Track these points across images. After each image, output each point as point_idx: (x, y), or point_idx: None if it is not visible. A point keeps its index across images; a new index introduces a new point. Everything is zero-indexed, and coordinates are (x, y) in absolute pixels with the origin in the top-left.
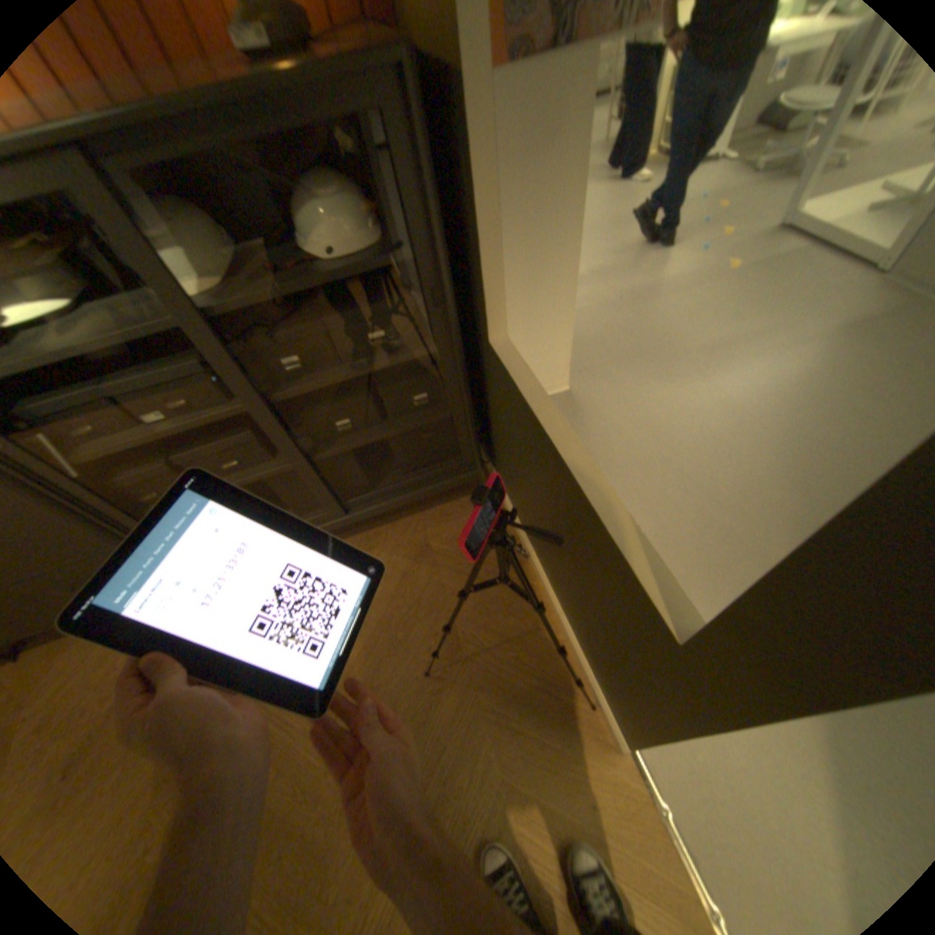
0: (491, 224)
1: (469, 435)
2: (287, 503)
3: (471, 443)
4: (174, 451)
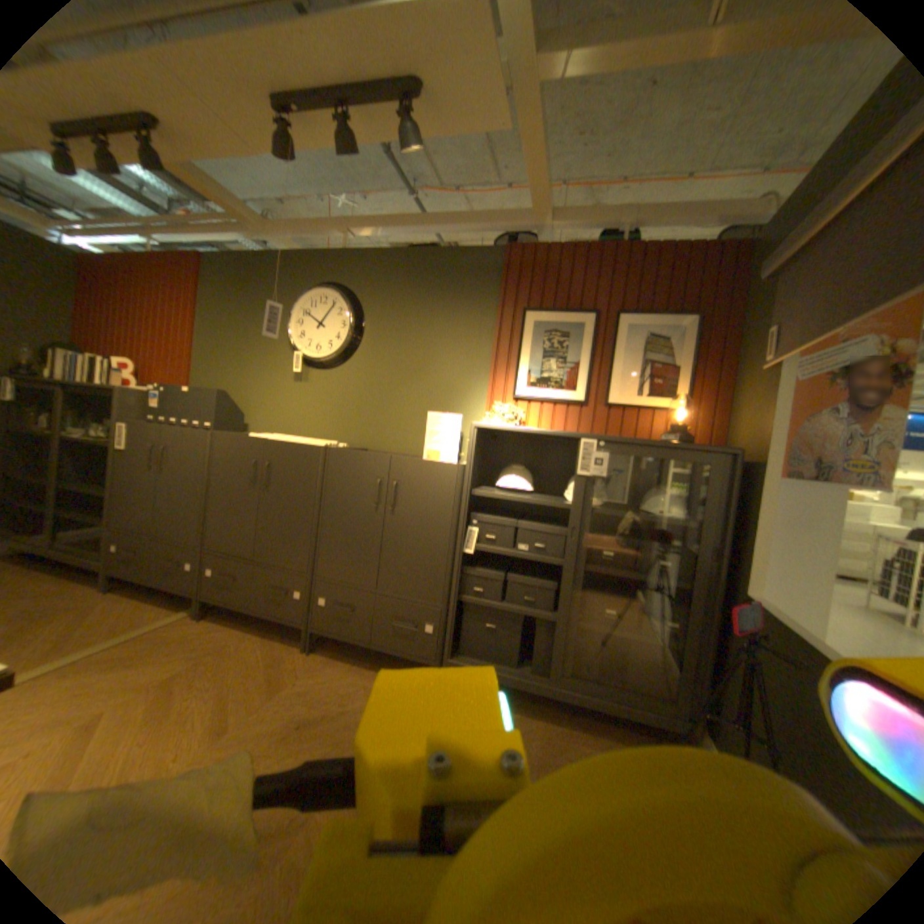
0: (769, 522)
1: (700, 687)
2: (533, 653)
3: (698, 698)
4: (509, 571)
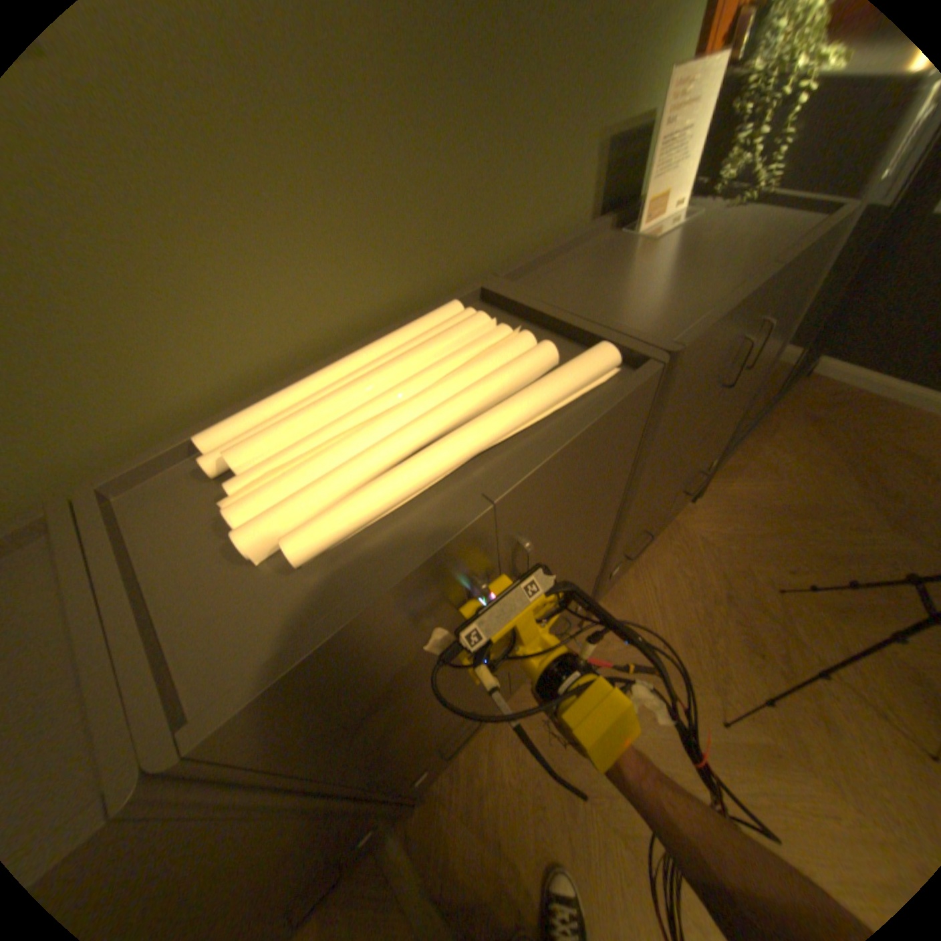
0: None
1: (818, 322)
2: None
3: (813, 330)
4: None
